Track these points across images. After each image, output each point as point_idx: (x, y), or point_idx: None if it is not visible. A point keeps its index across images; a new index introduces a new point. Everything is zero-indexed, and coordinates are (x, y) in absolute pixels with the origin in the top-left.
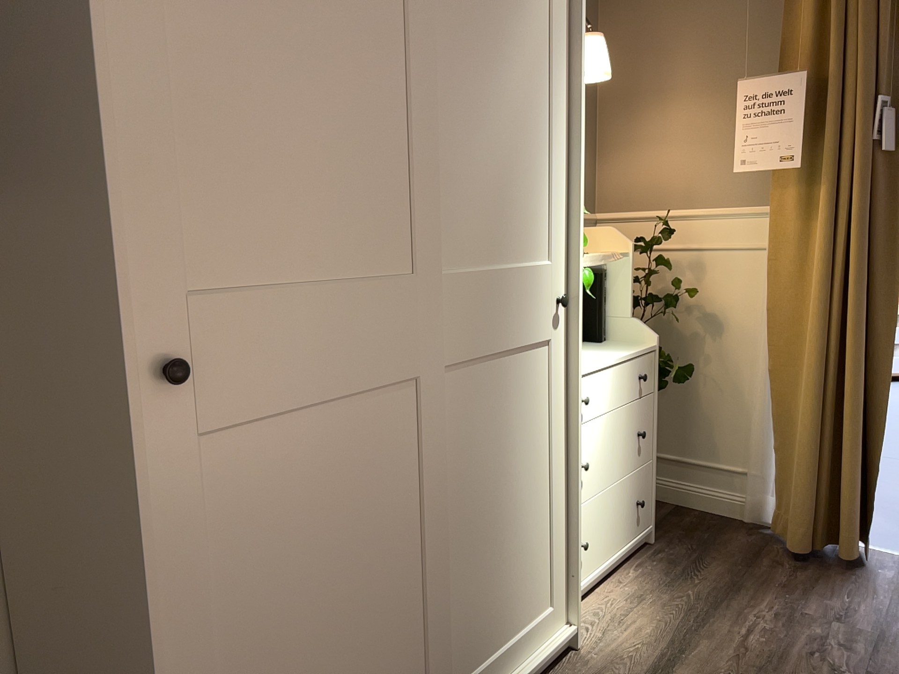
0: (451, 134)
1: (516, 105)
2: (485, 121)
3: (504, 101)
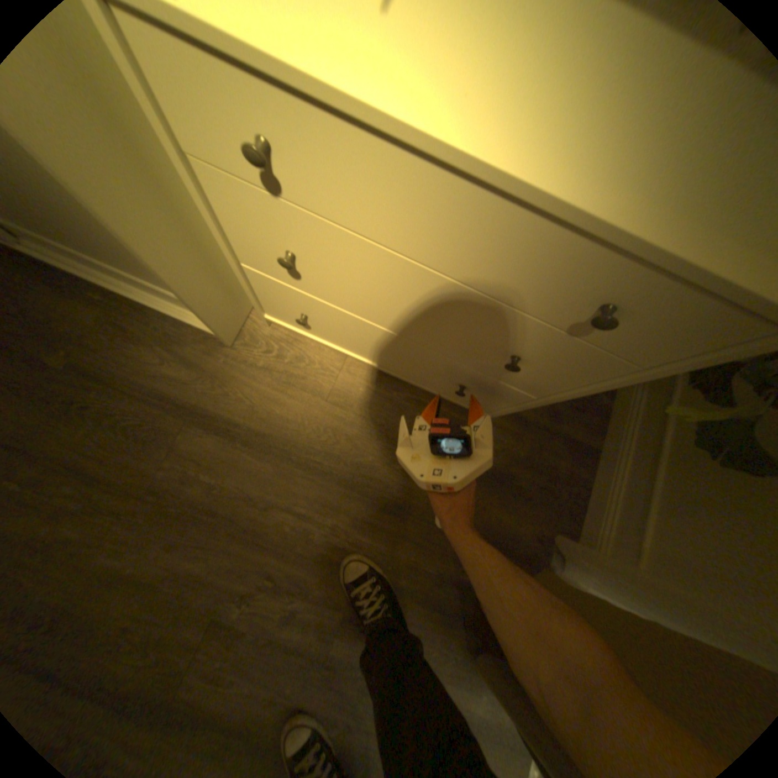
0: None
1: None
2: None
3: None
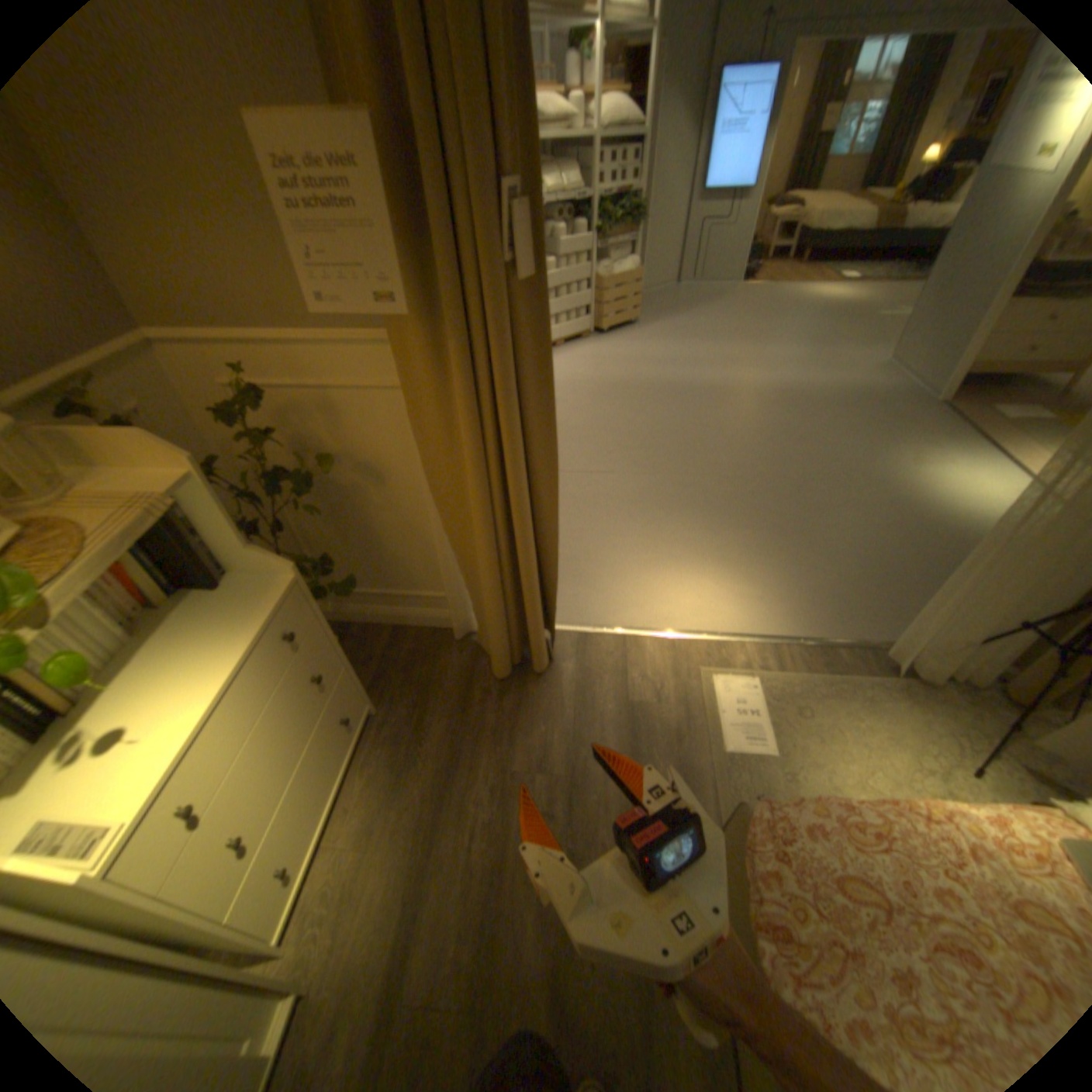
0: None
1: None
2: None
3: None
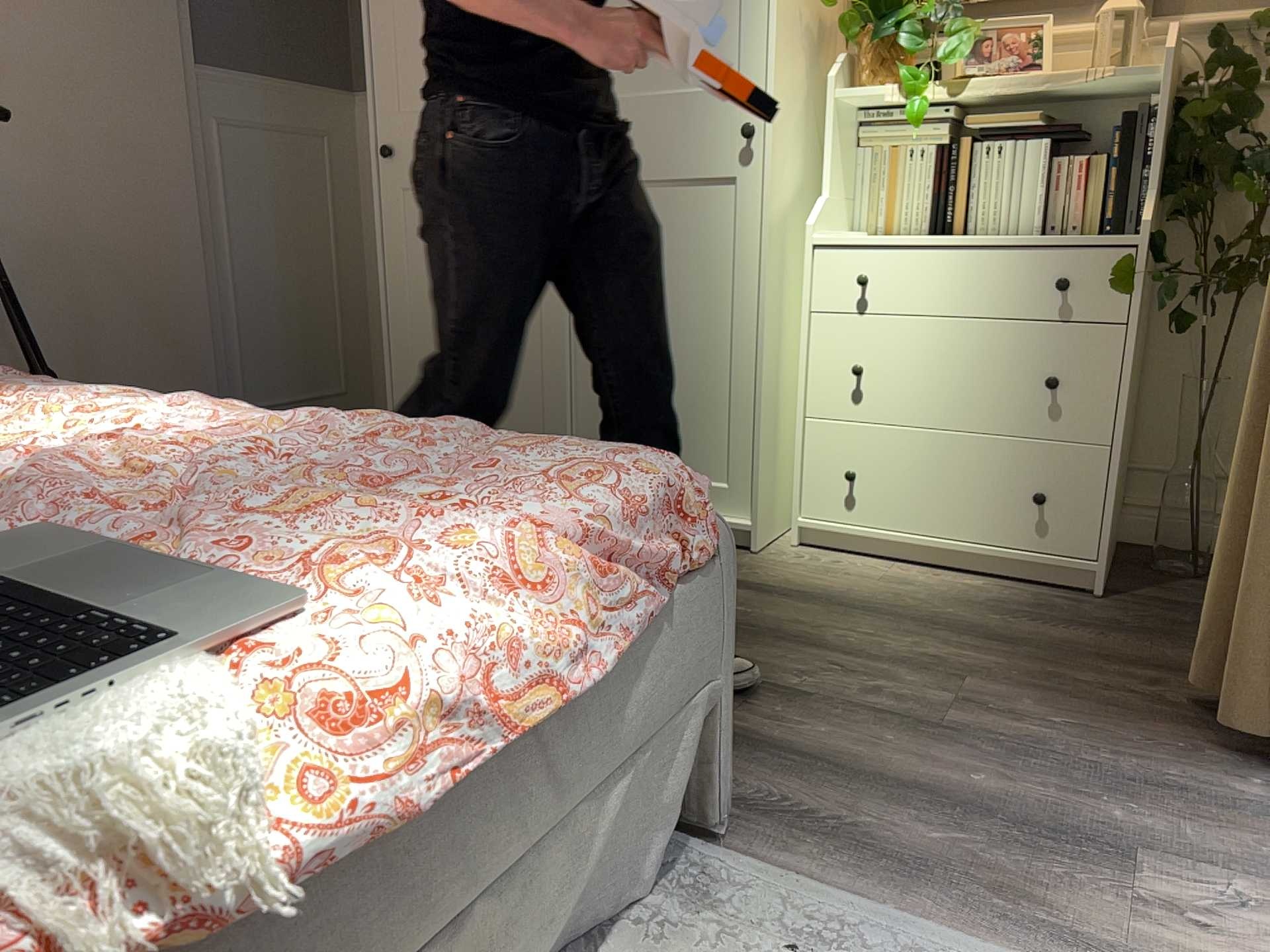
0: None
1: None
2: None
3: None
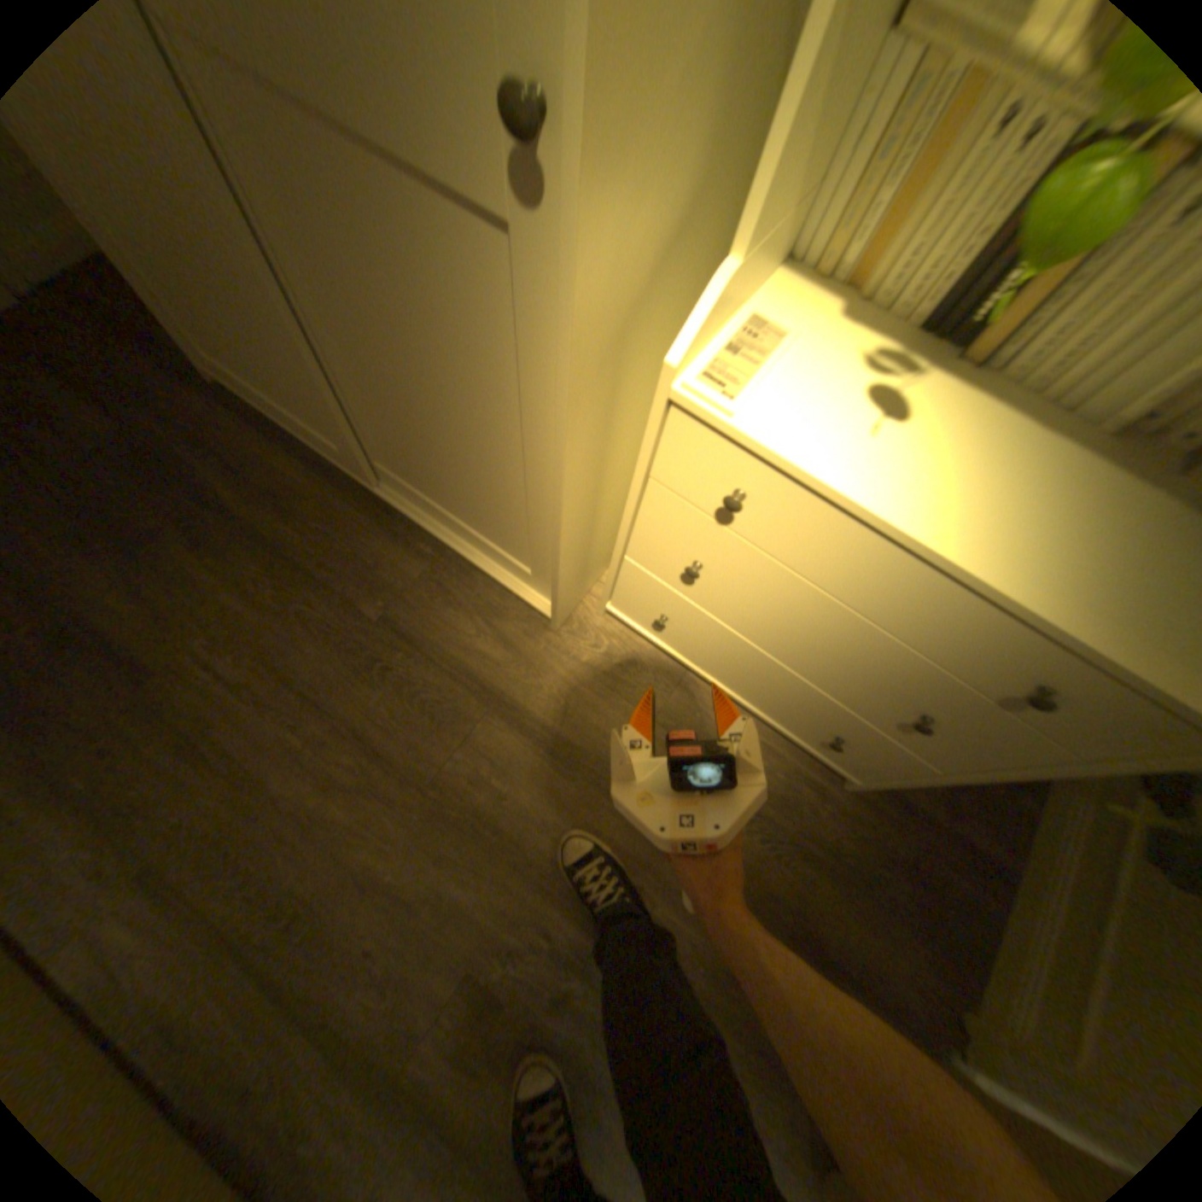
0: None
1: None
2: None
3: None
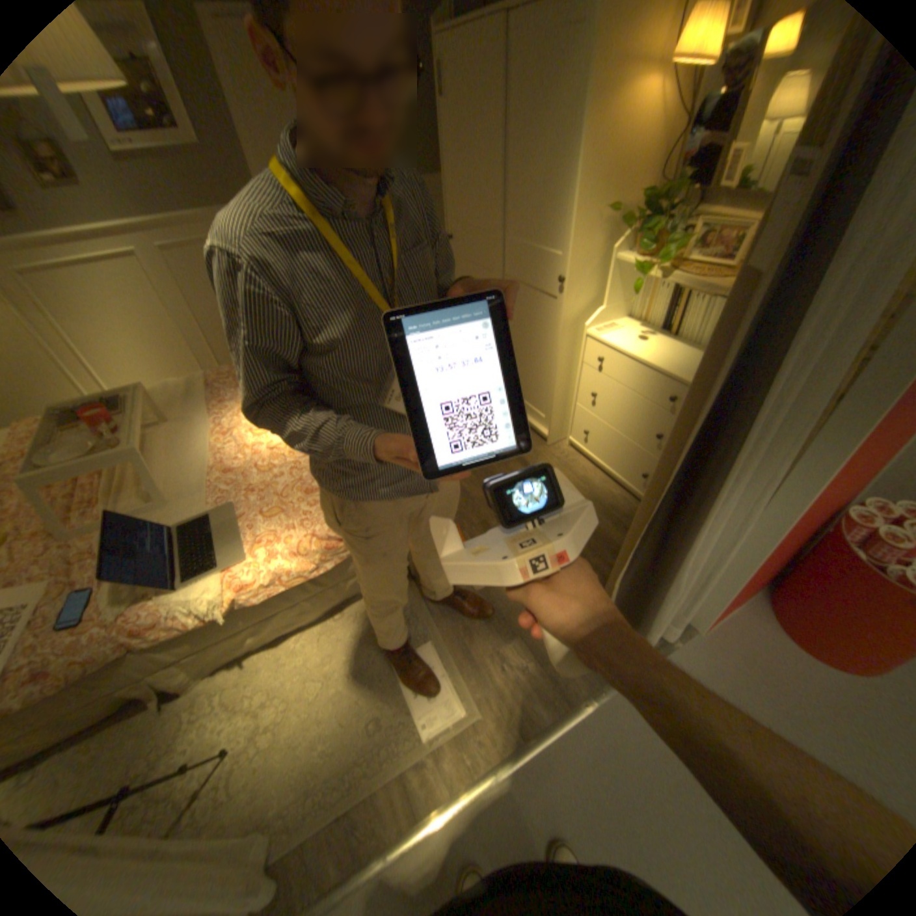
0: (514, 166)
1: (552, 140)
2: (532, 155)
3: (544, 140)
